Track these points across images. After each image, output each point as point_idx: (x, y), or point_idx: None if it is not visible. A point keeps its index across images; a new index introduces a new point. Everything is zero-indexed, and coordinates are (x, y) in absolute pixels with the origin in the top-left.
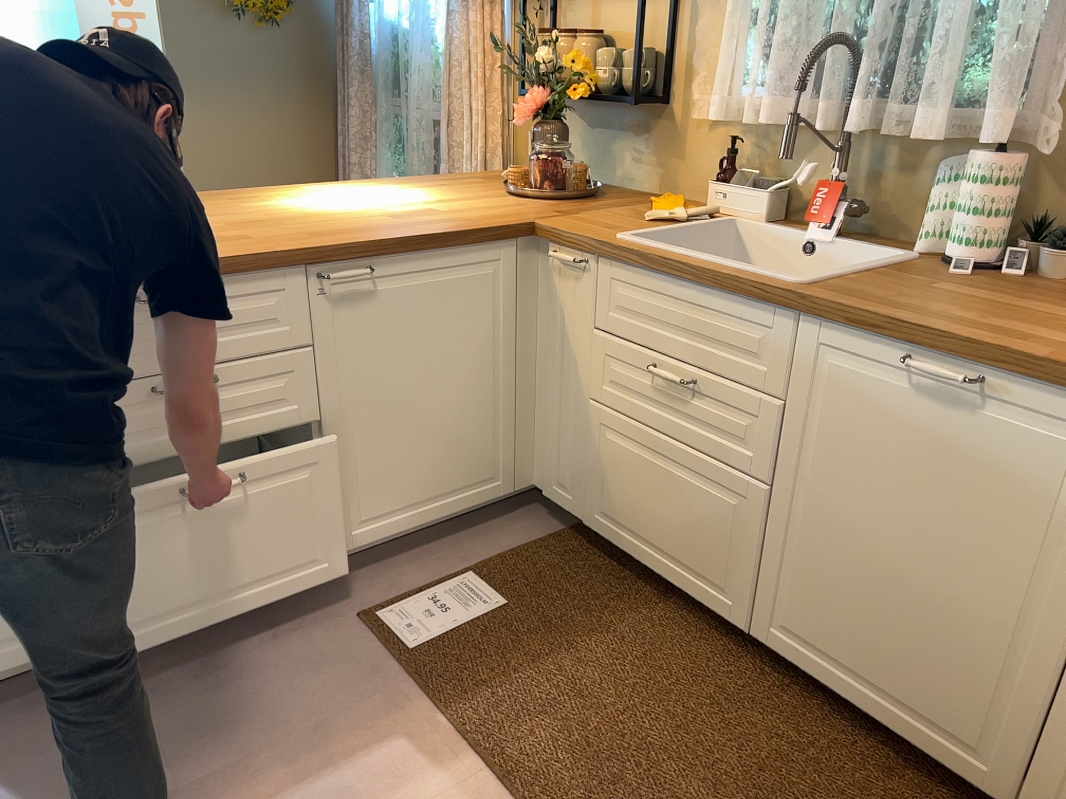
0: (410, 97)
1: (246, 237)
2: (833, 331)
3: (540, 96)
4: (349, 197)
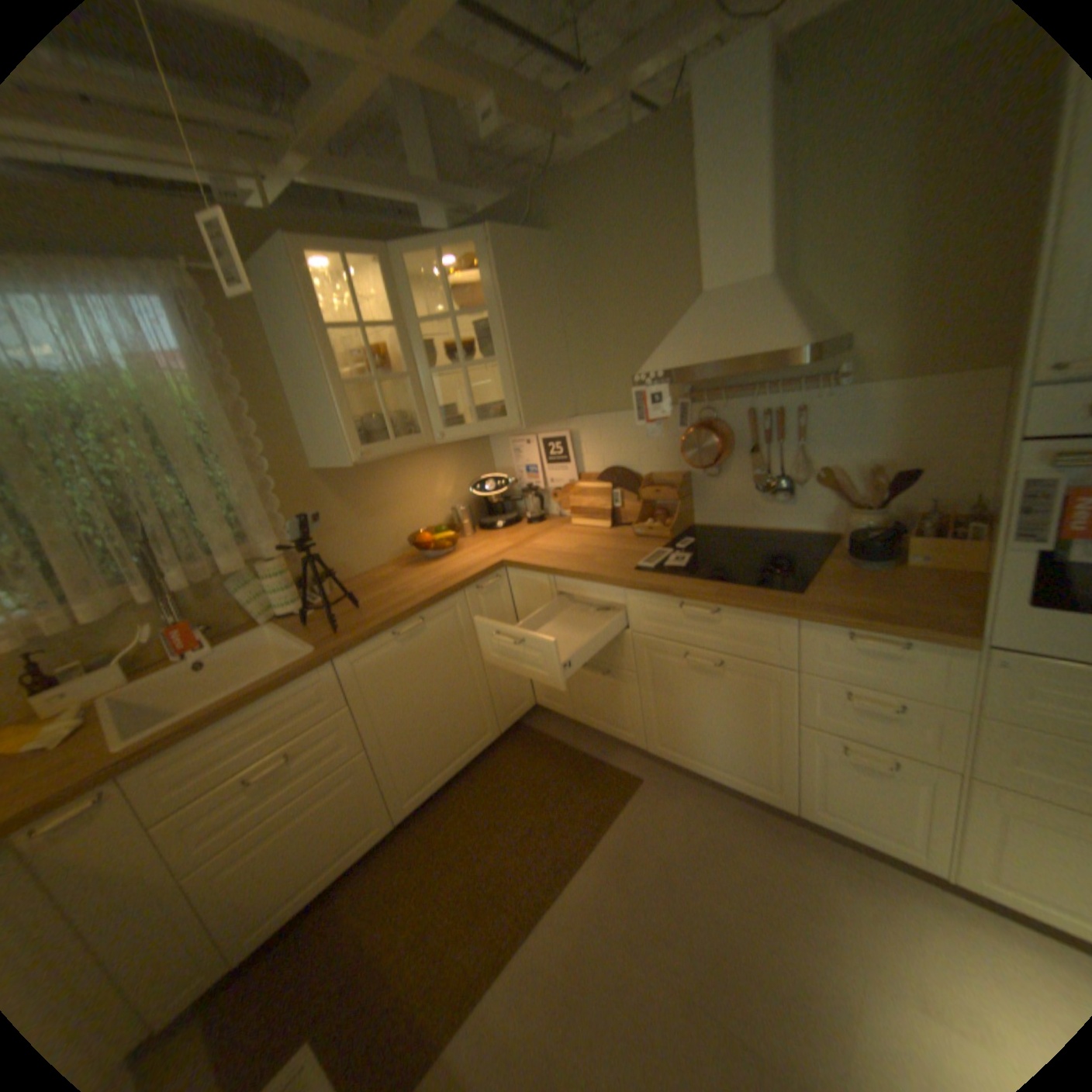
0: None
1: None
2: (355, 654)
3: None
4: None
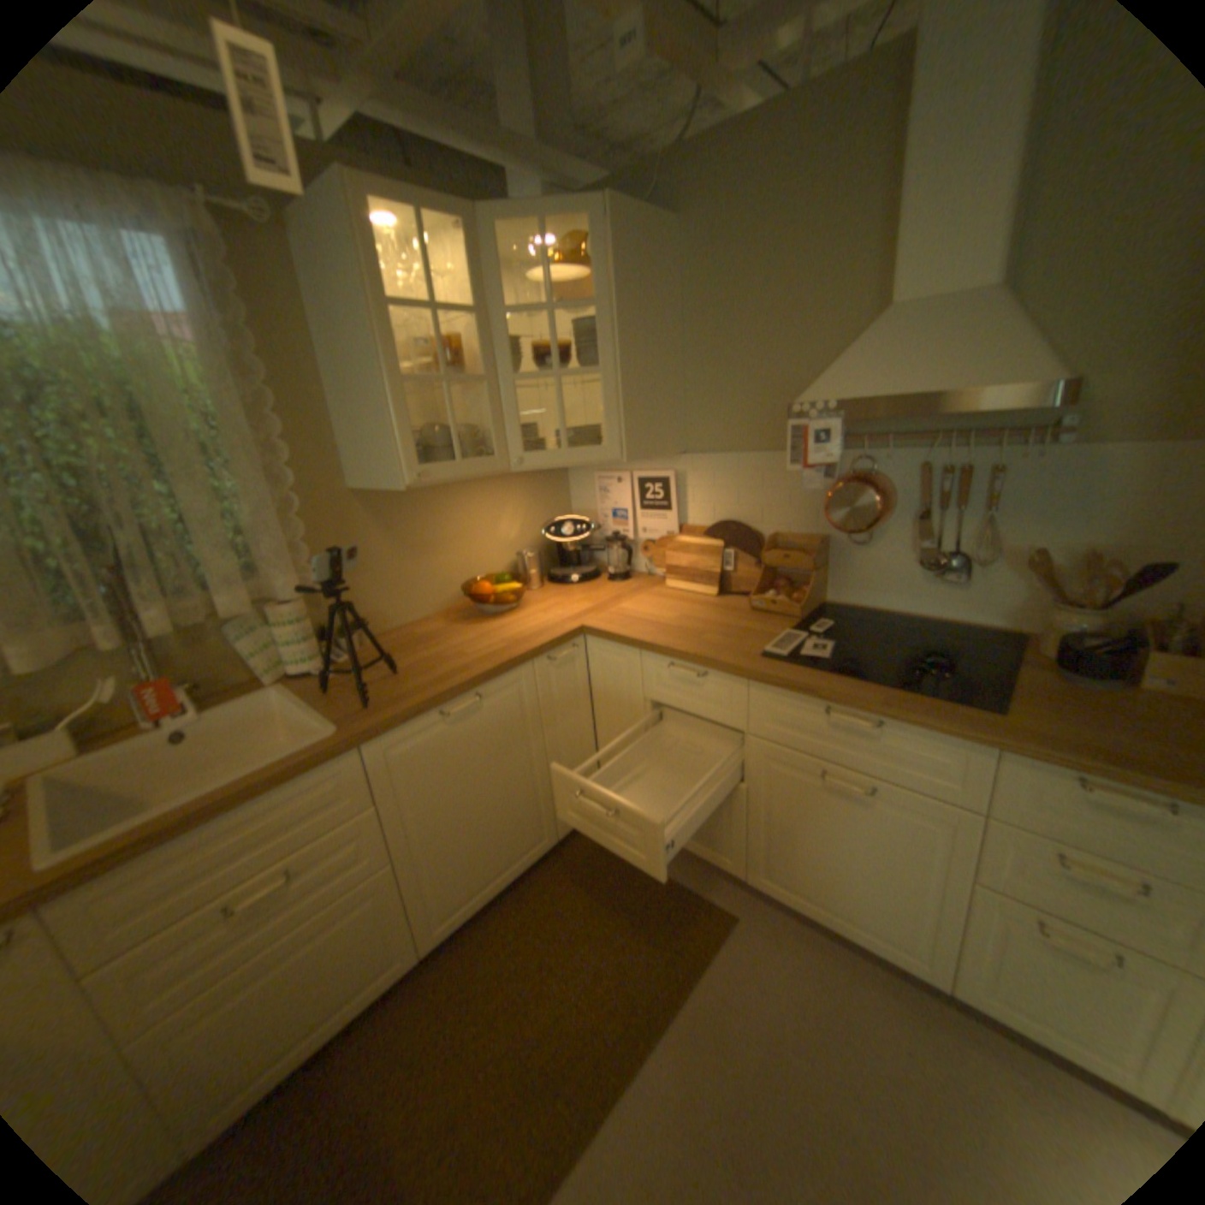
0: None
1: None
2: (391, 737)
3: None
4: None
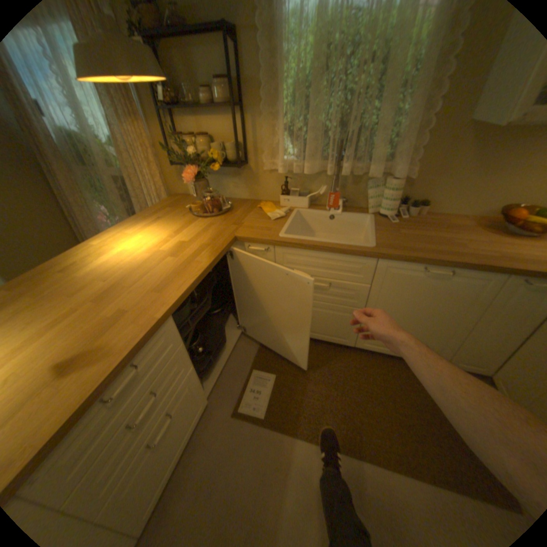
0: (95, 167)
1: (121, 311)
2: (394, 263)
3: (194, 169)
4: (126, 244)
